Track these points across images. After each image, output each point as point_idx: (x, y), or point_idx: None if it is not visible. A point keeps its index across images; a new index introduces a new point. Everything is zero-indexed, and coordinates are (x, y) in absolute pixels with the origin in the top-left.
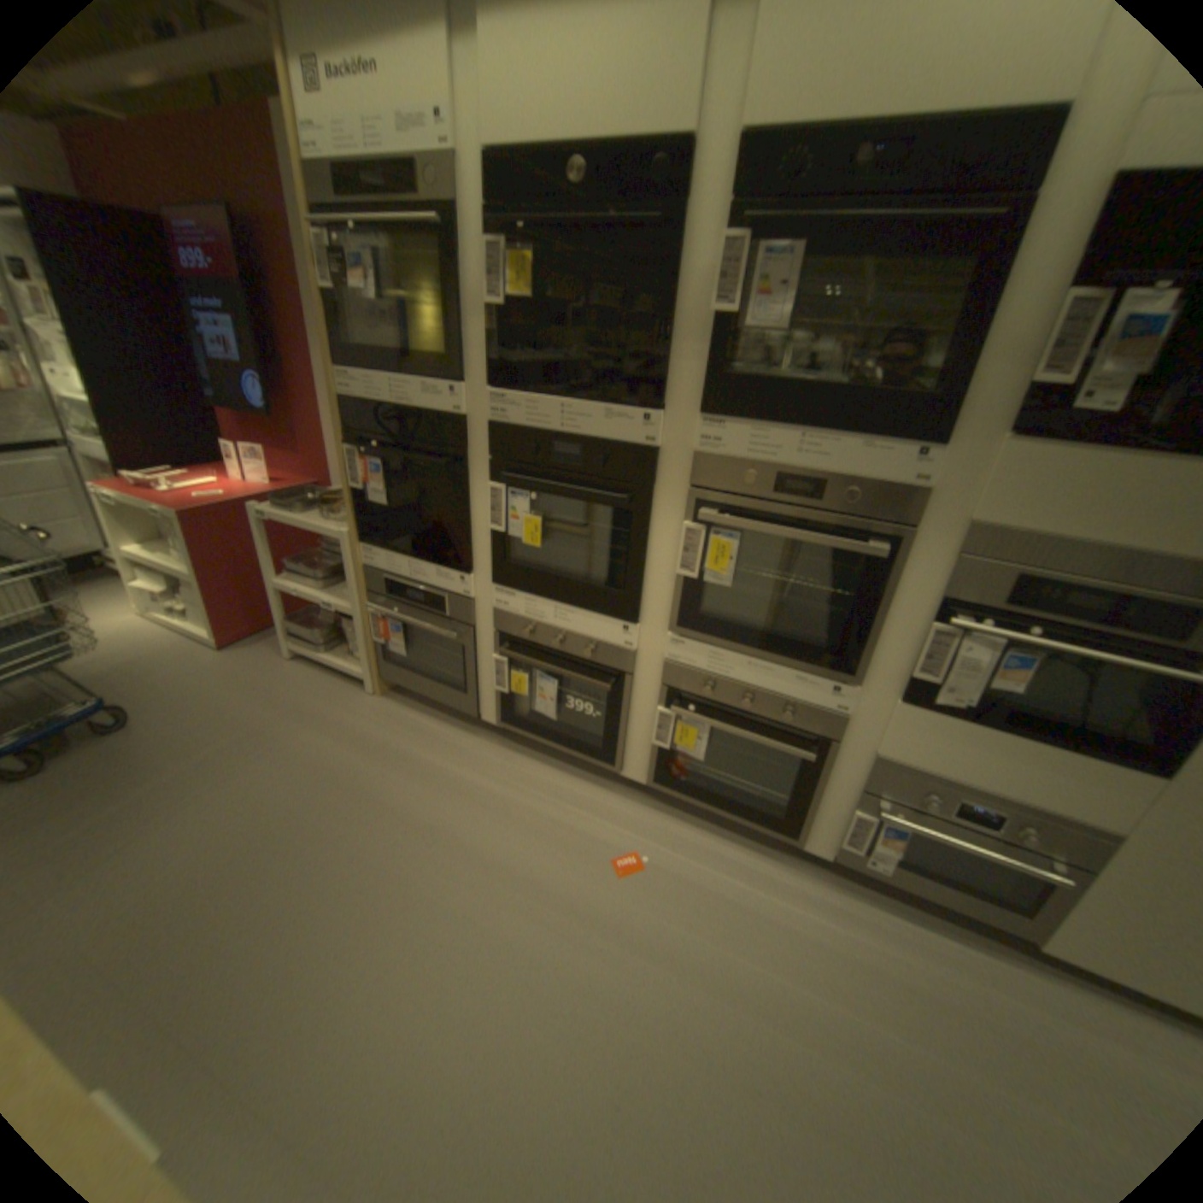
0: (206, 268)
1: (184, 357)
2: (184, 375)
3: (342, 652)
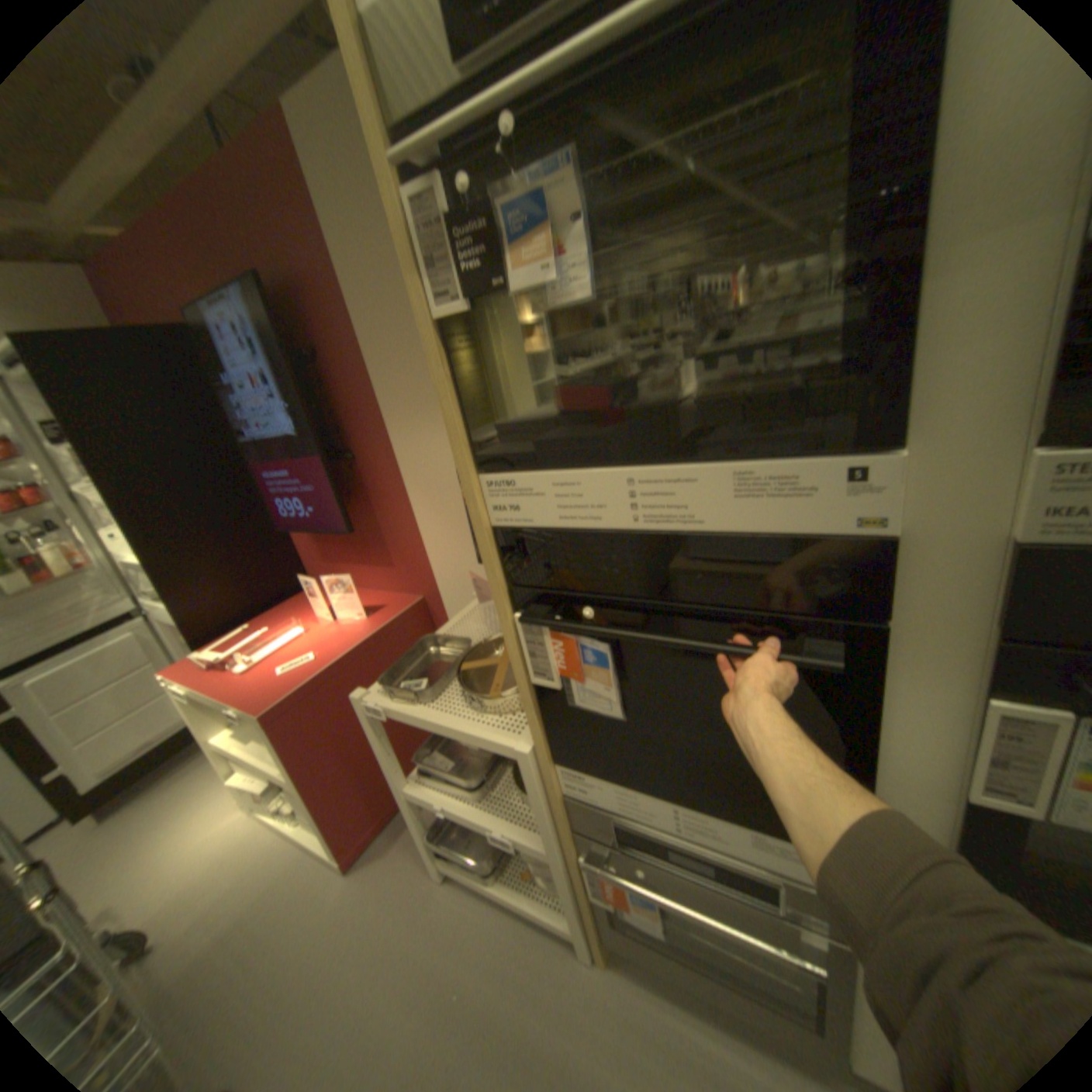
0: (243, 363)
1: (242, 477)
2: (245, 499)
3: (523, 885)
